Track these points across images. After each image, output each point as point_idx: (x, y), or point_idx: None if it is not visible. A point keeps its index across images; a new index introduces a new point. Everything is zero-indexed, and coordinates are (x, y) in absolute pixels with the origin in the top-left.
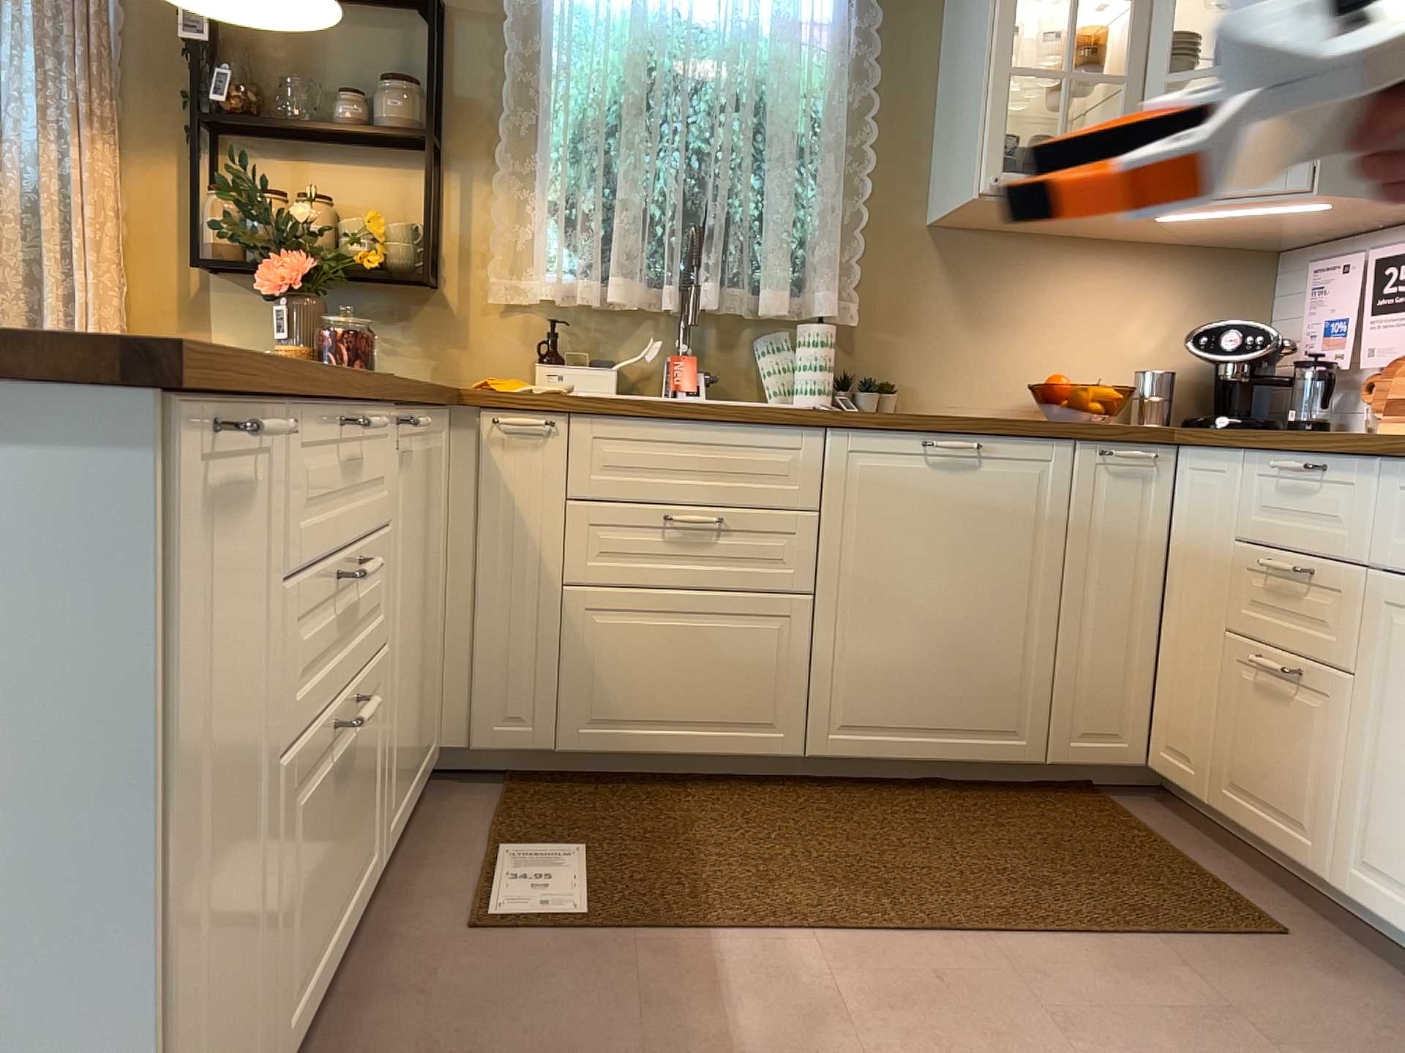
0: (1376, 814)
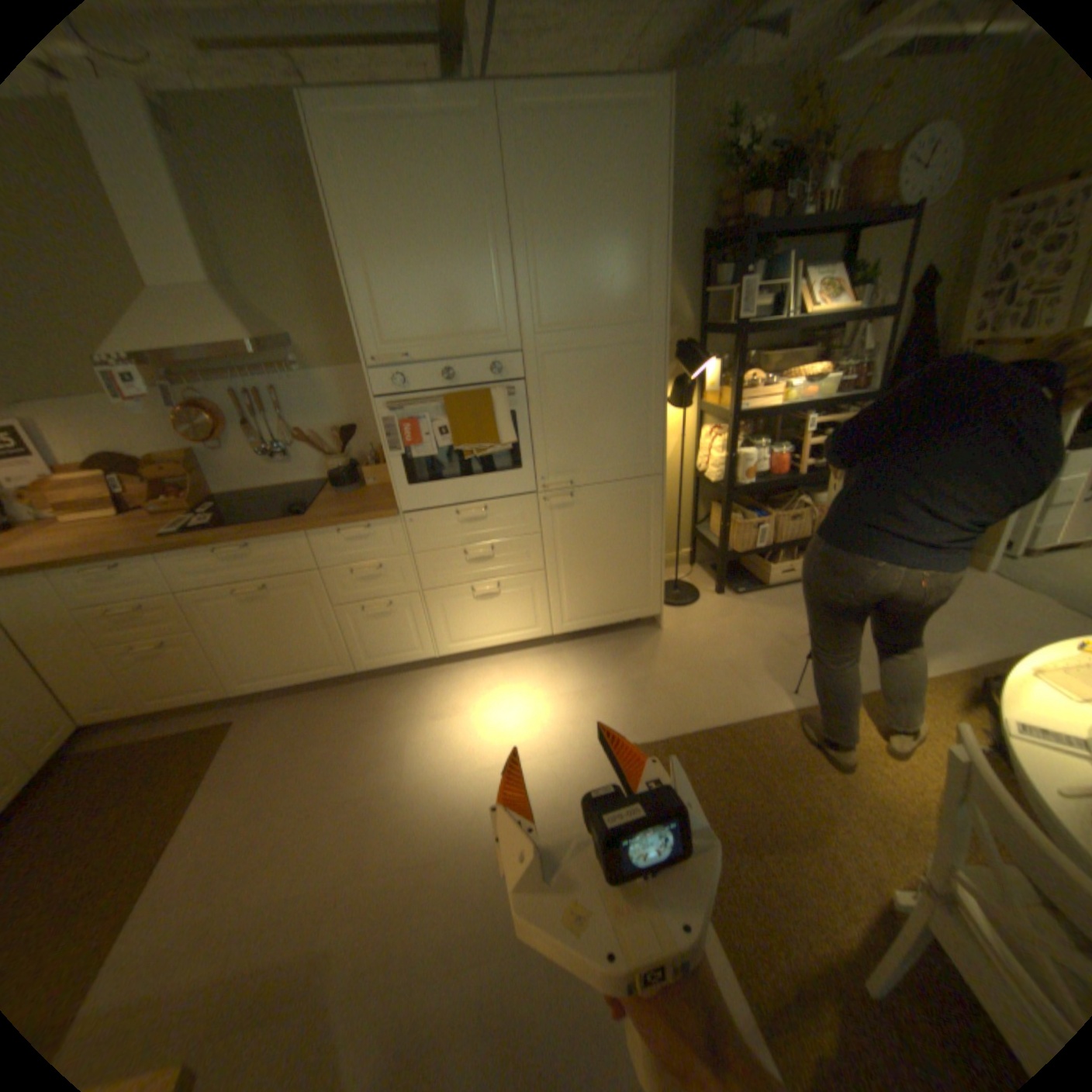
0: (232, 667)
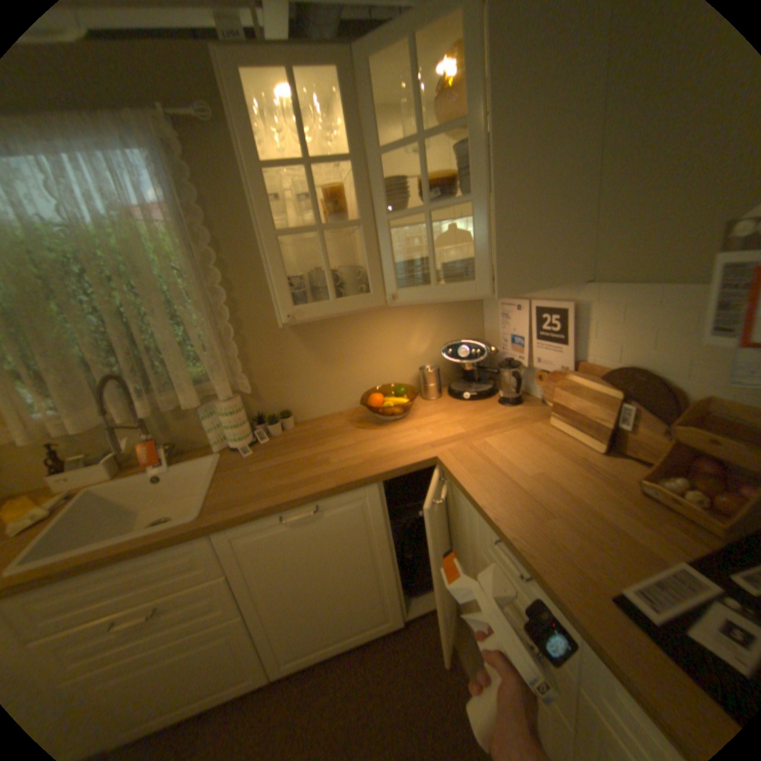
0: None
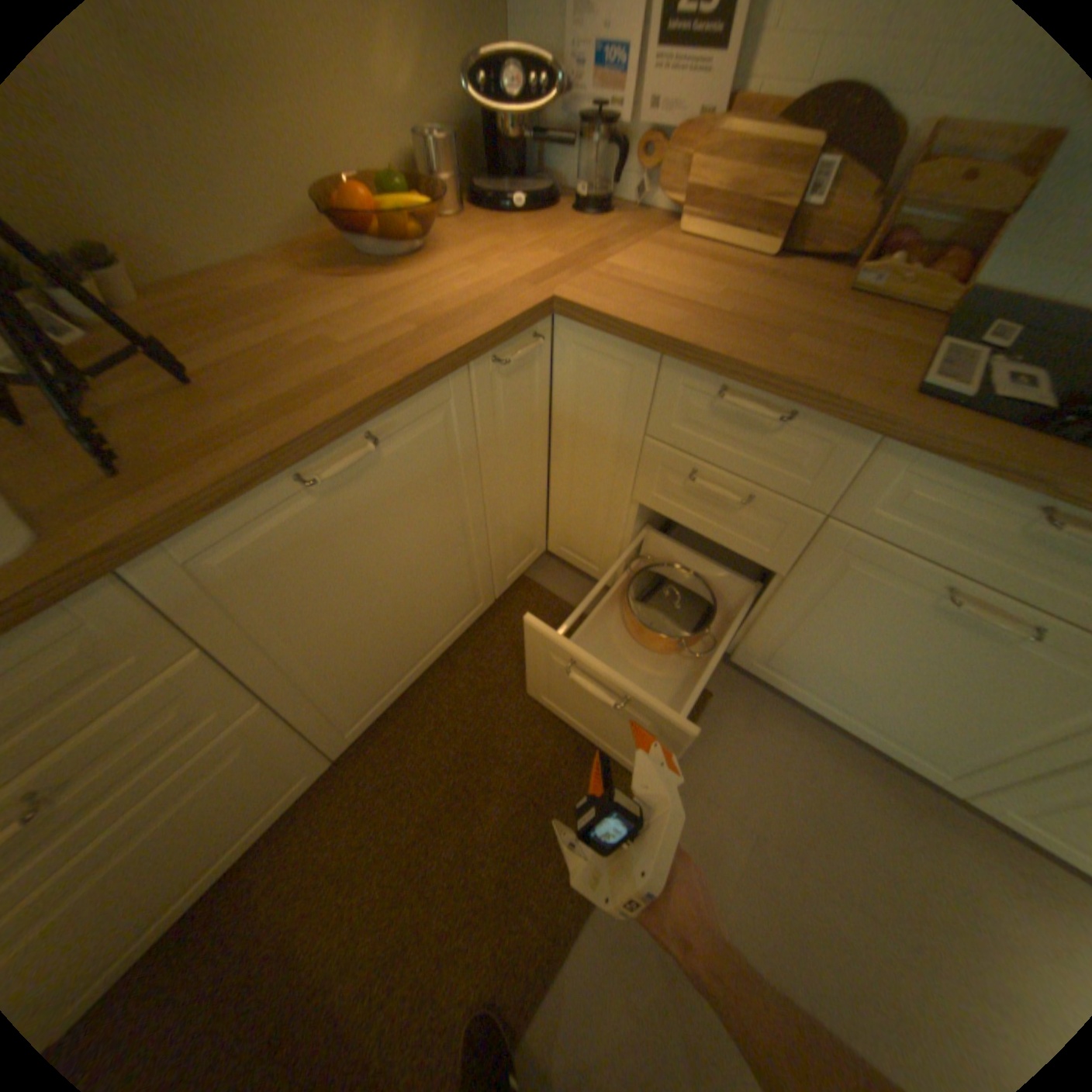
0: (785, 649)
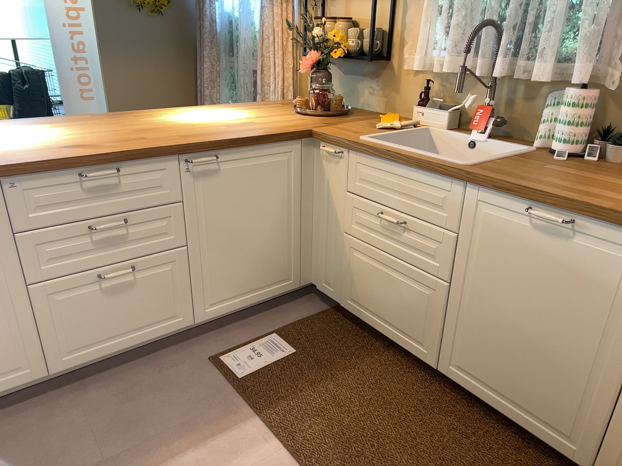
0: None
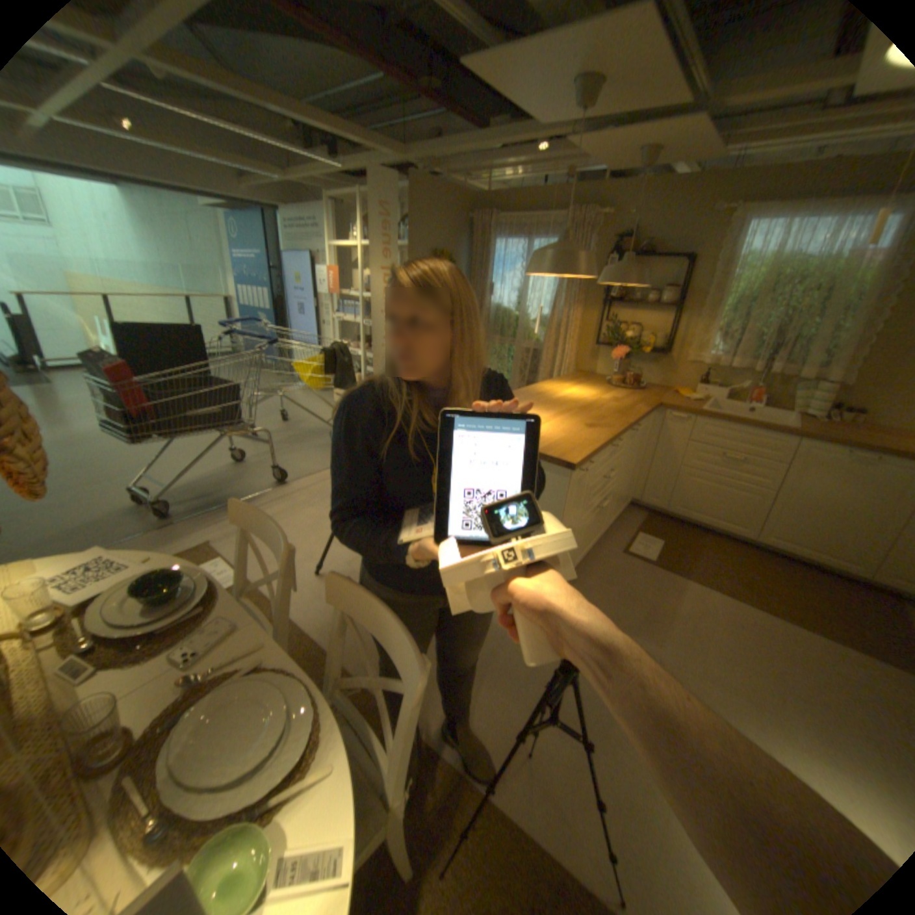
0: None
